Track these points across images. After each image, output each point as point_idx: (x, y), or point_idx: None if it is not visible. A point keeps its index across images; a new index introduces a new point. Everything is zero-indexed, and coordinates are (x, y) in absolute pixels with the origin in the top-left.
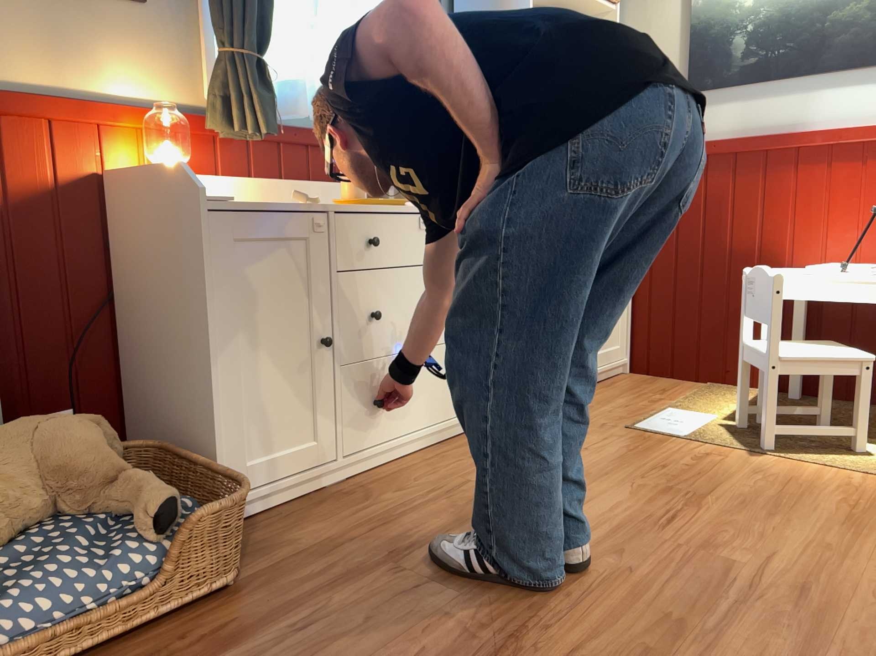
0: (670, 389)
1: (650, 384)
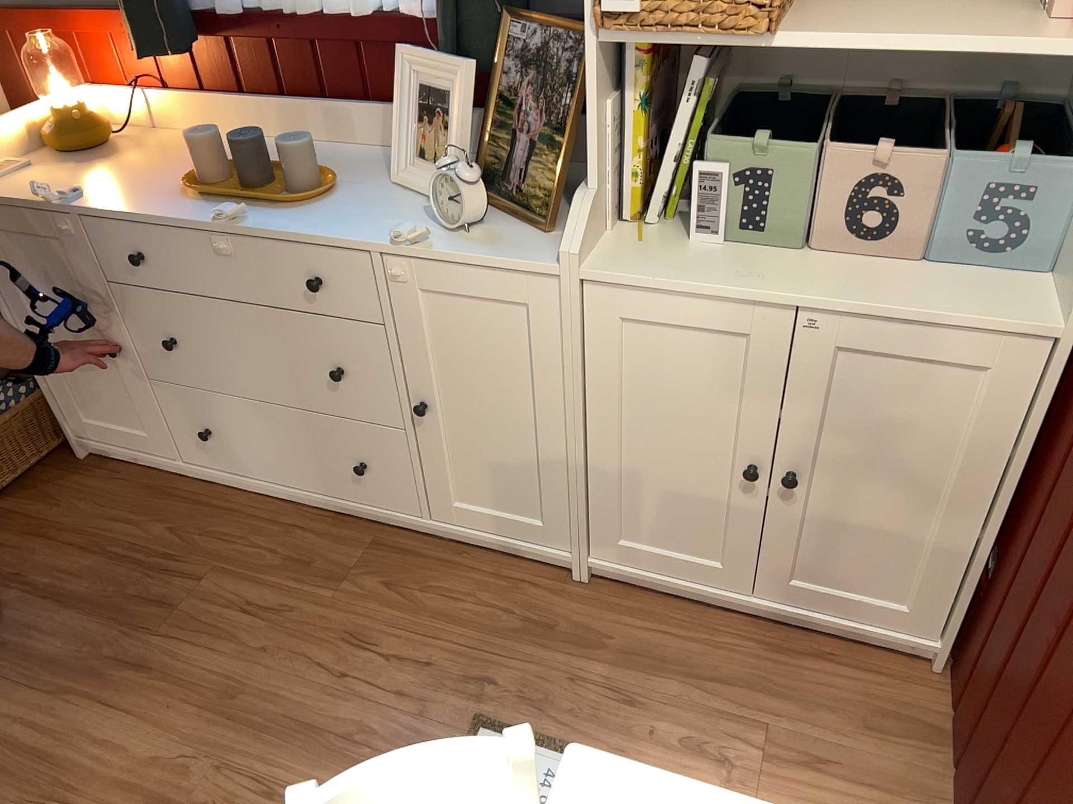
0: (825, 768)
1: (856, 723)
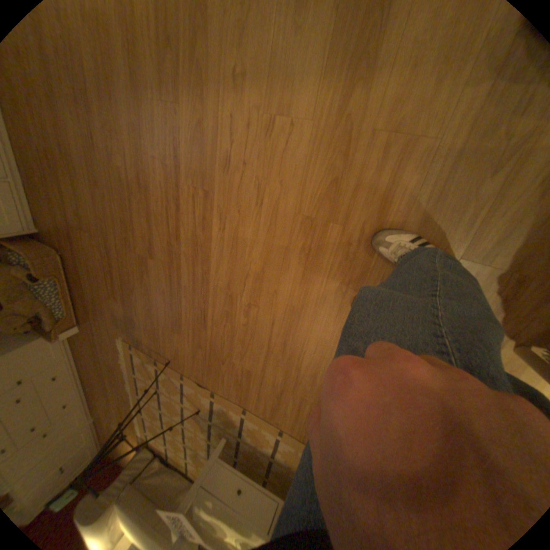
0: None
1: None
